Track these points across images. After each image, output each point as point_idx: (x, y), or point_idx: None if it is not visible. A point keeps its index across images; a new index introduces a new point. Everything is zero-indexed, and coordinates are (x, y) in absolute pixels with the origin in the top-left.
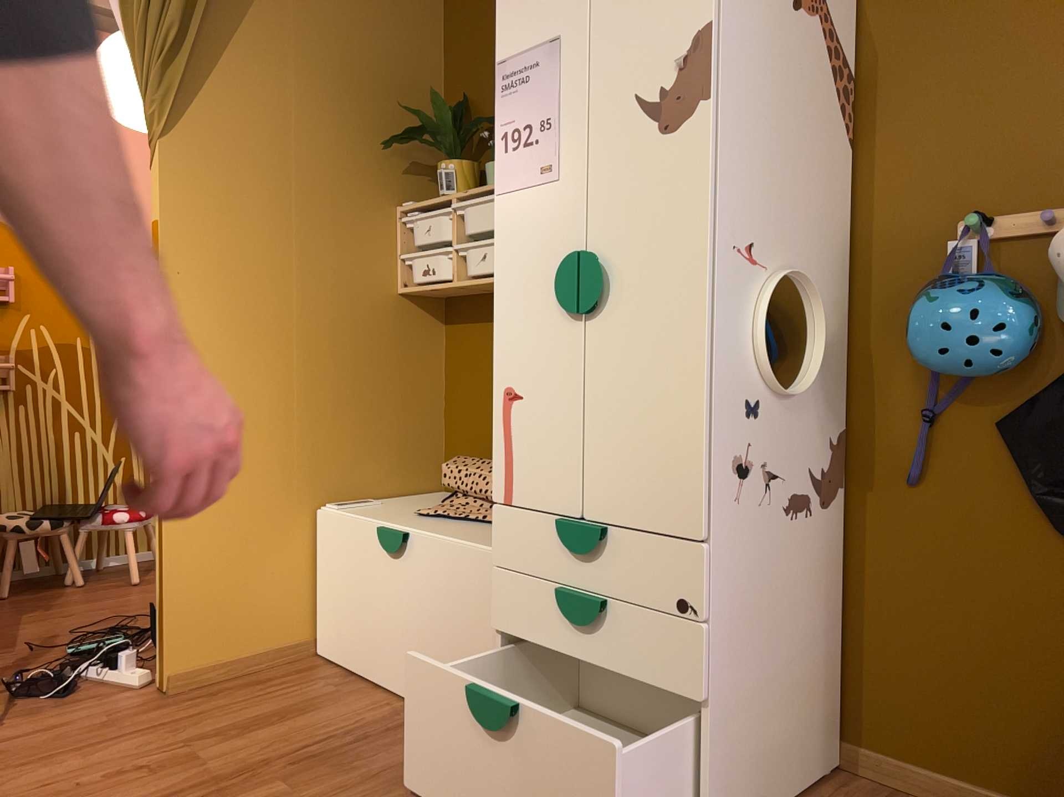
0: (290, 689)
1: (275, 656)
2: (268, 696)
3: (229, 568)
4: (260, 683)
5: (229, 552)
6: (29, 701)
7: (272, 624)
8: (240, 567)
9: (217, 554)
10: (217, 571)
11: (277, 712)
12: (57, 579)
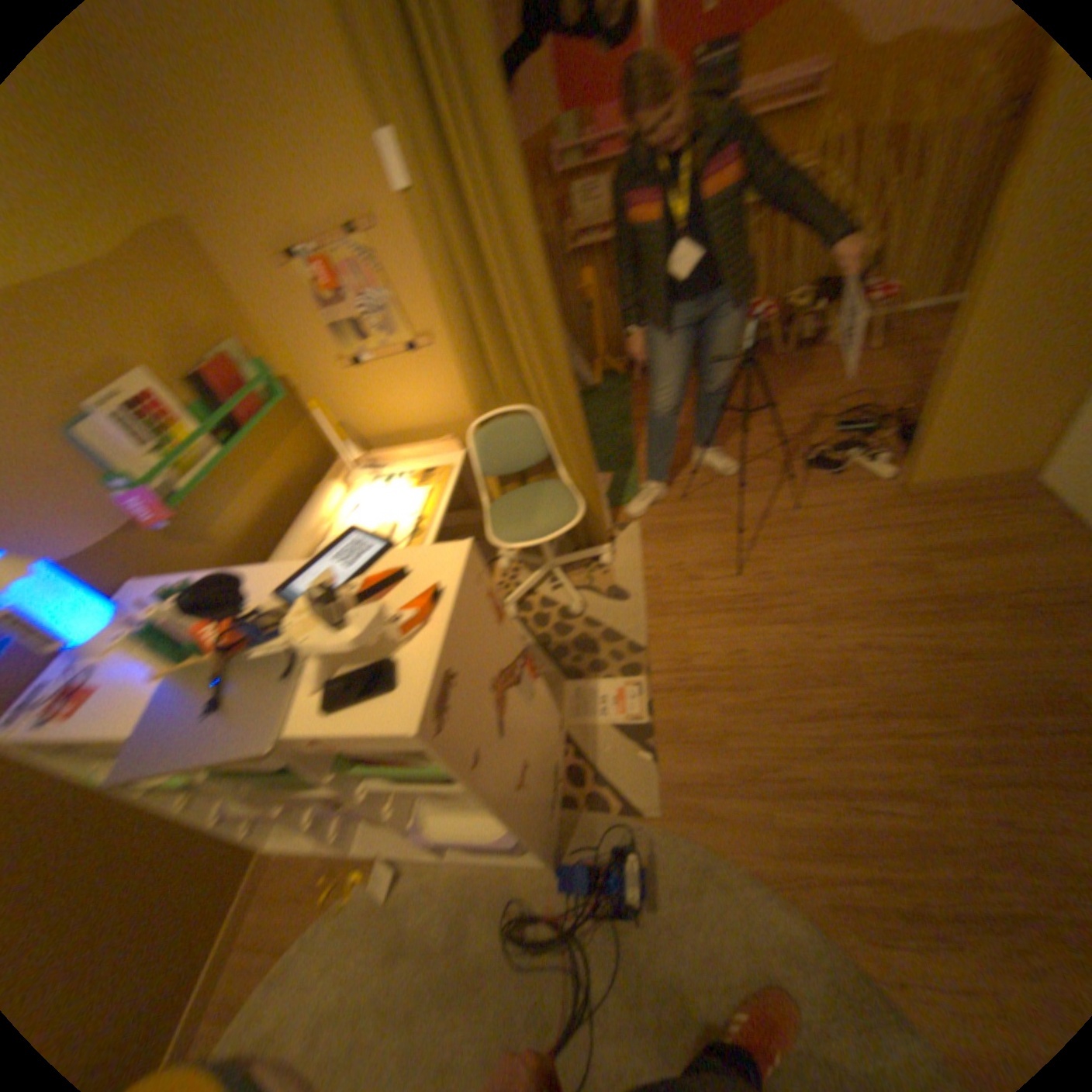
0: (1010, 517)
1: (999, 478)
2: (990, 520)
3: (987, 418)
4: (982, 502)
5: (992, 406)
6: (817, 474)
7: (1007, 456)
8: (997, 417)
9: (980, 408)
10: (975, 420)
11: (998, 541)
12: (816, 338)
